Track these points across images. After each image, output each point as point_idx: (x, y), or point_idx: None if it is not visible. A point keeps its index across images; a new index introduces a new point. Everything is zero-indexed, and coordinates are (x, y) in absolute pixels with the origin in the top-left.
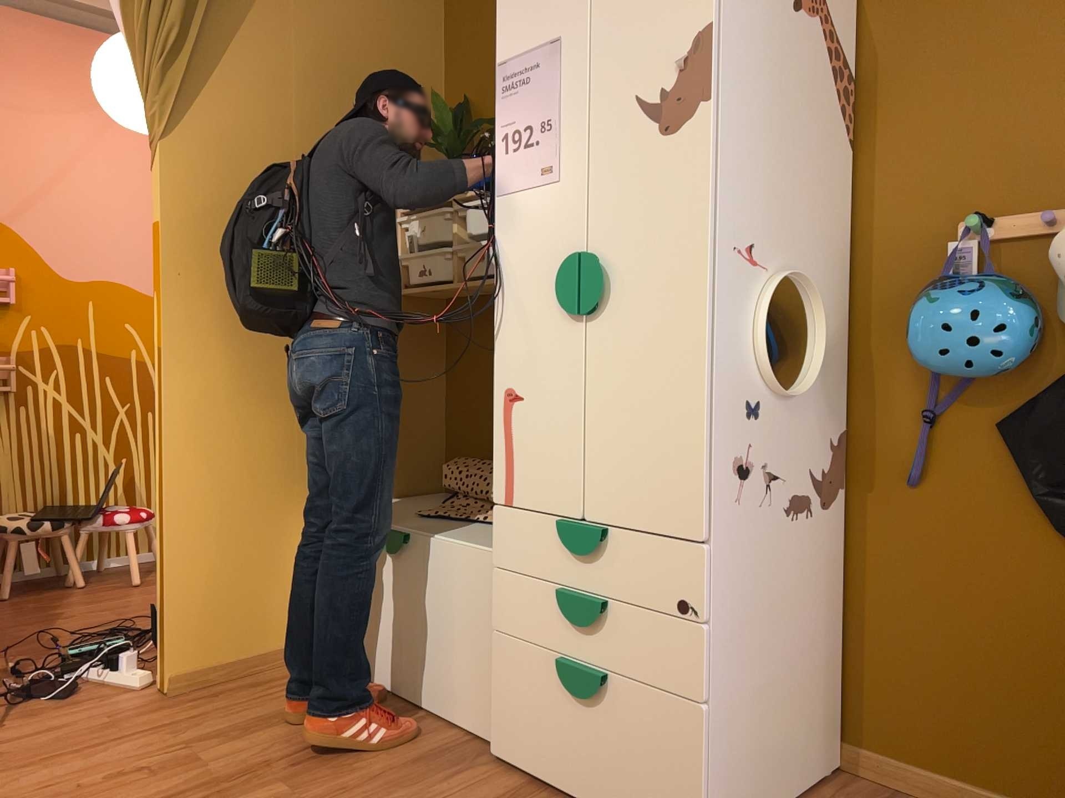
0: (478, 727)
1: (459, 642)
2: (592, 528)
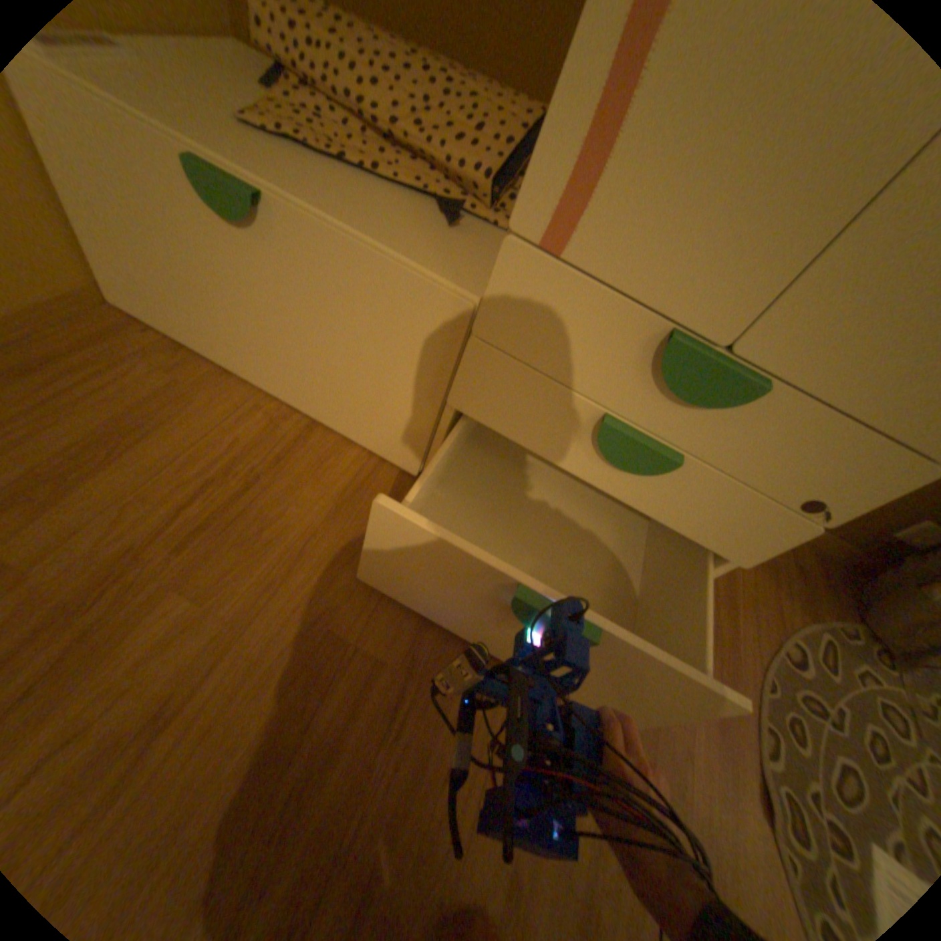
0: (389, 453)
1: (372, 377)
2: (749, 373)
